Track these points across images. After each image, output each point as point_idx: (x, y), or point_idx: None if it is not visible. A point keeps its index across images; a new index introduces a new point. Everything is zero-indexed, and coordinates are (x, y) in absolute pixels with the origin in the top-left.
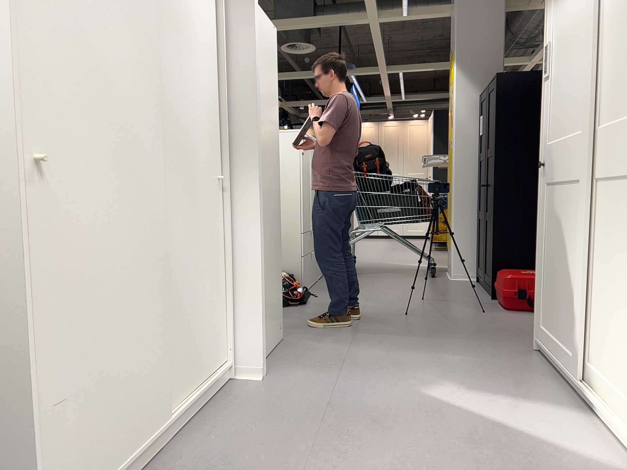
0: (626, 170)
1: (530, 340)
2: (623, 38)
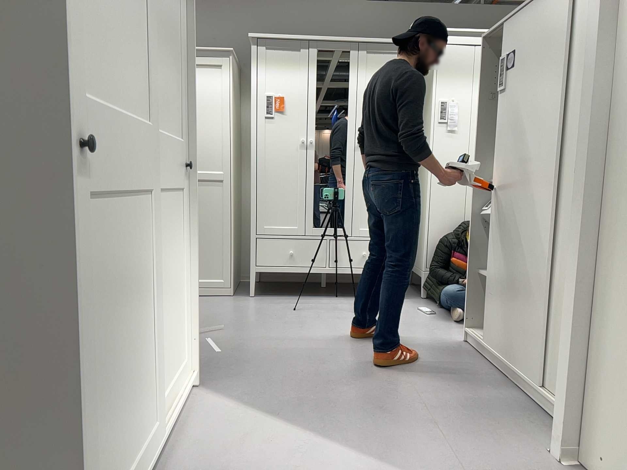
0: (171, 185)
1: None
2: (162, 54)
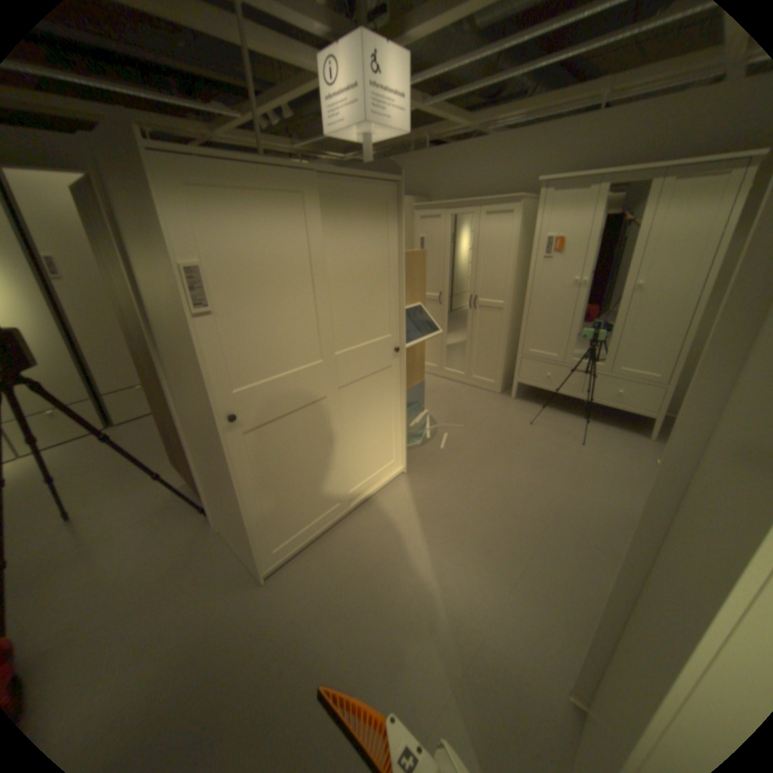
0: (373, 370)
1: (225, 606)
2: (358, 295)
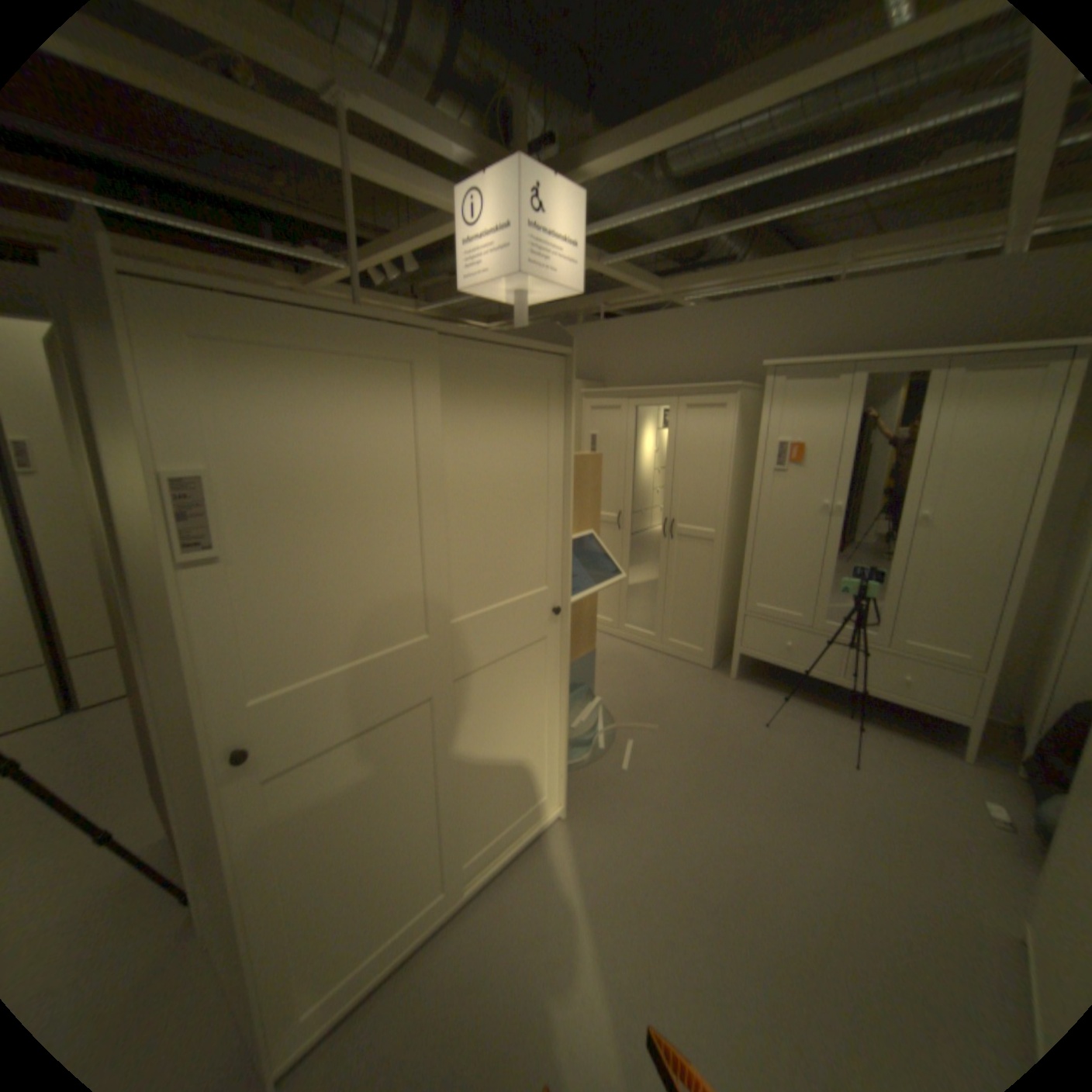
0: (516, 645)
1: None
2: (496, 523)
